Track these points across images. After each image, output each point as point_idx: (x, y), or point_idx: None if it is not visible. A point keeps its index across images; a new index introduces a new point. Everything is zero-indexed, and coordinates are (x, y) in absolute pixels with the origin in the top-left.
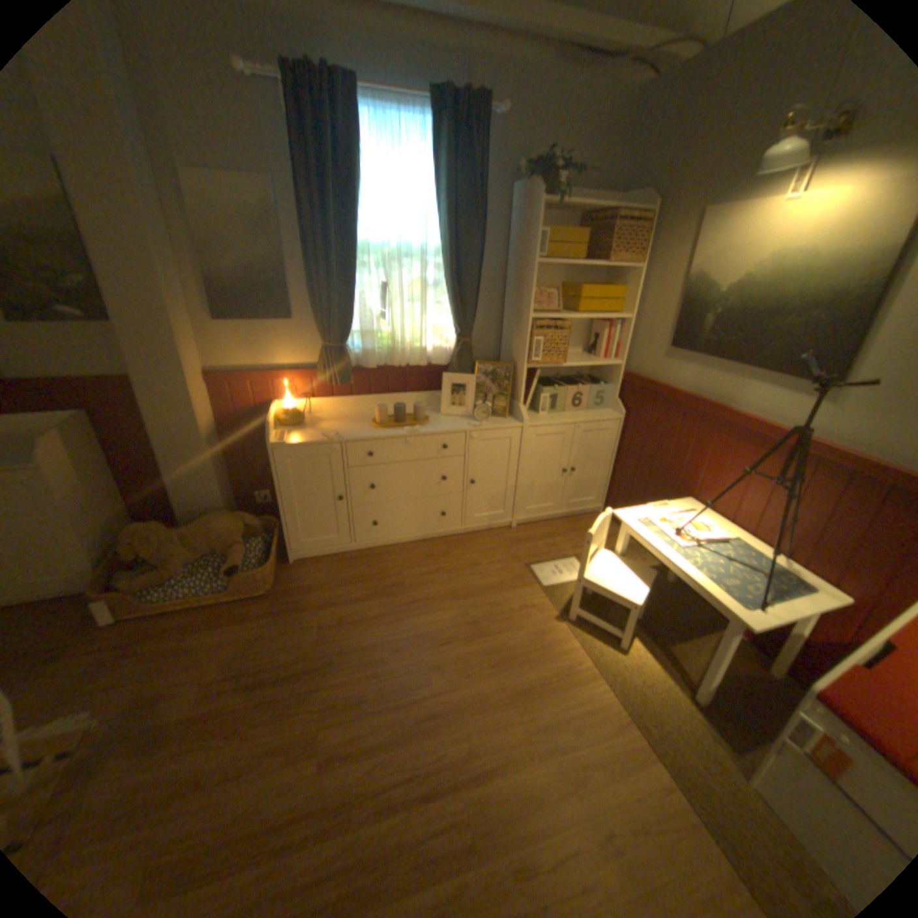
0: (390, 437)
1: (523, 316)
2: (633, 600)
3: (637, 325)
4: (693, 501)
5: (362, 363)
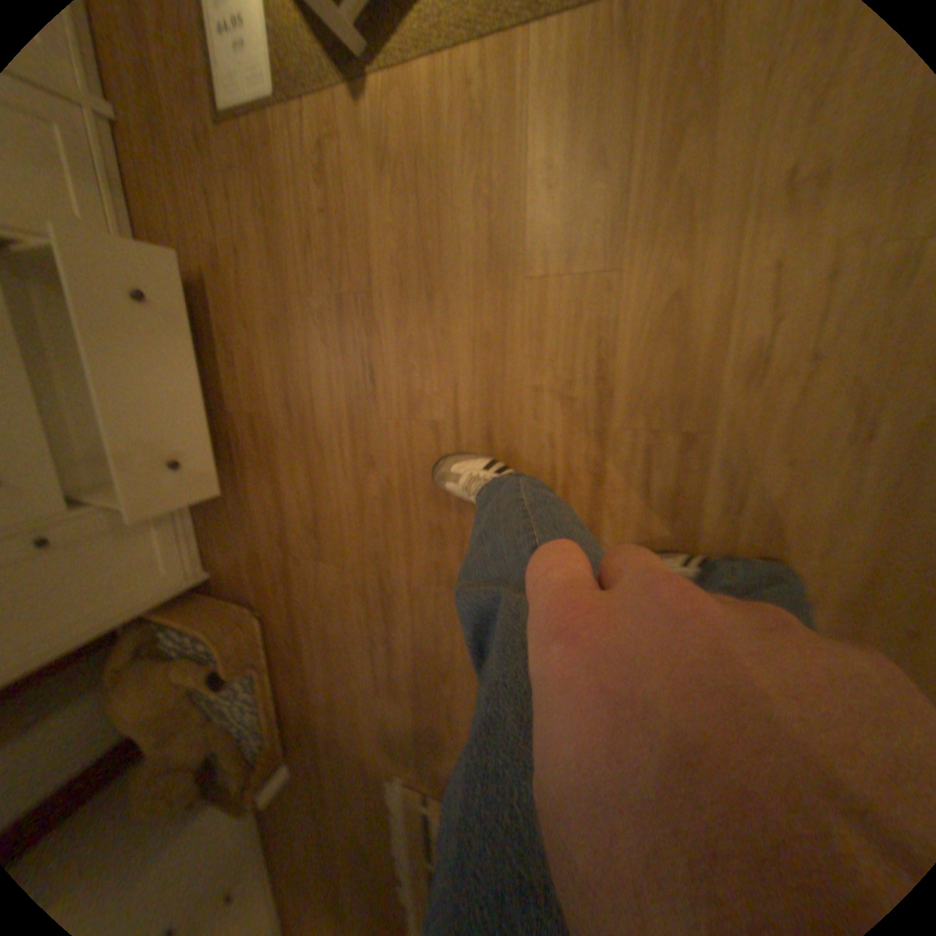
0: None
1: None
2: None
3: None
4: None
5: None
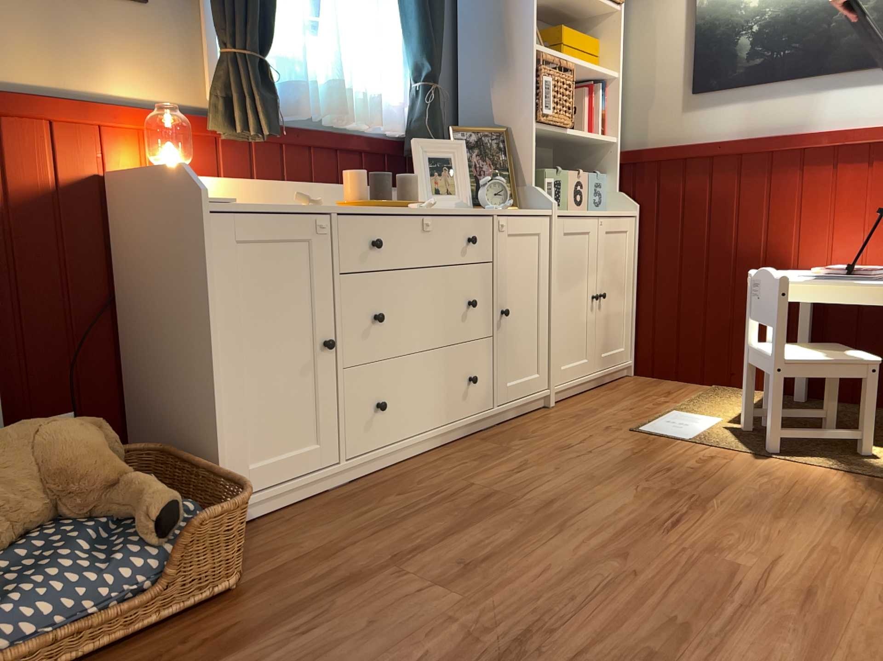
0: (400, 214)
1: (518, 50)
2: (865, 360)
3: (624, 90)
4: (796, 271)
5: (280, 113)
